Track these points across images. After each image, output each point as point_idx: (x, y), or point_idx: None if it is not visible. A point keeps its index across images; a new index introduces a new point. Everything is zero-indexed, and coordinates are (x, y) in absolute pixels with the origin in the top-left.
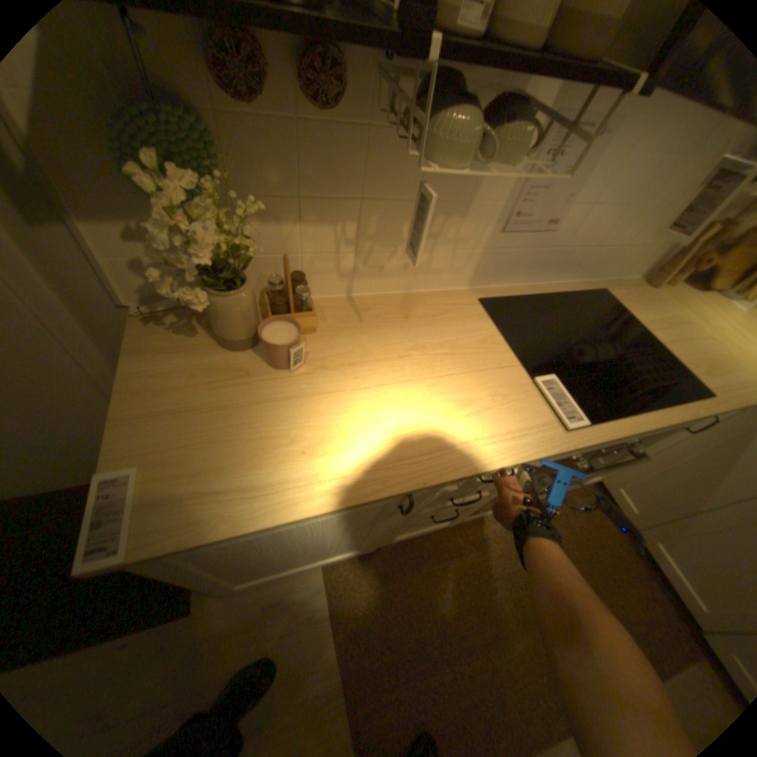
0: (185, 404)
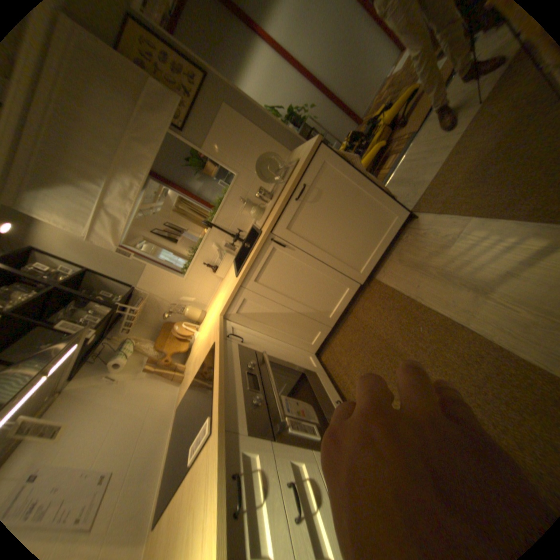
0: None
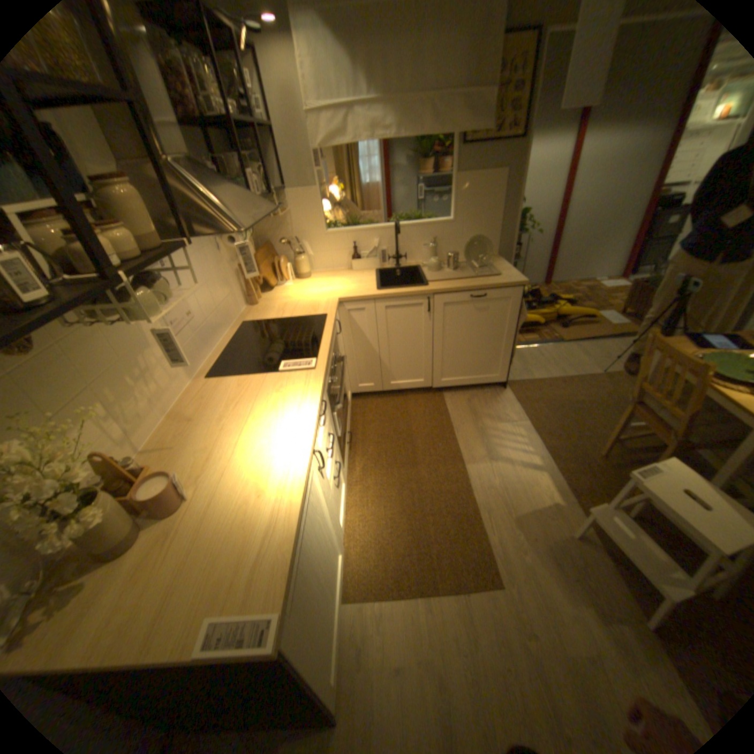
0: (164, 587)
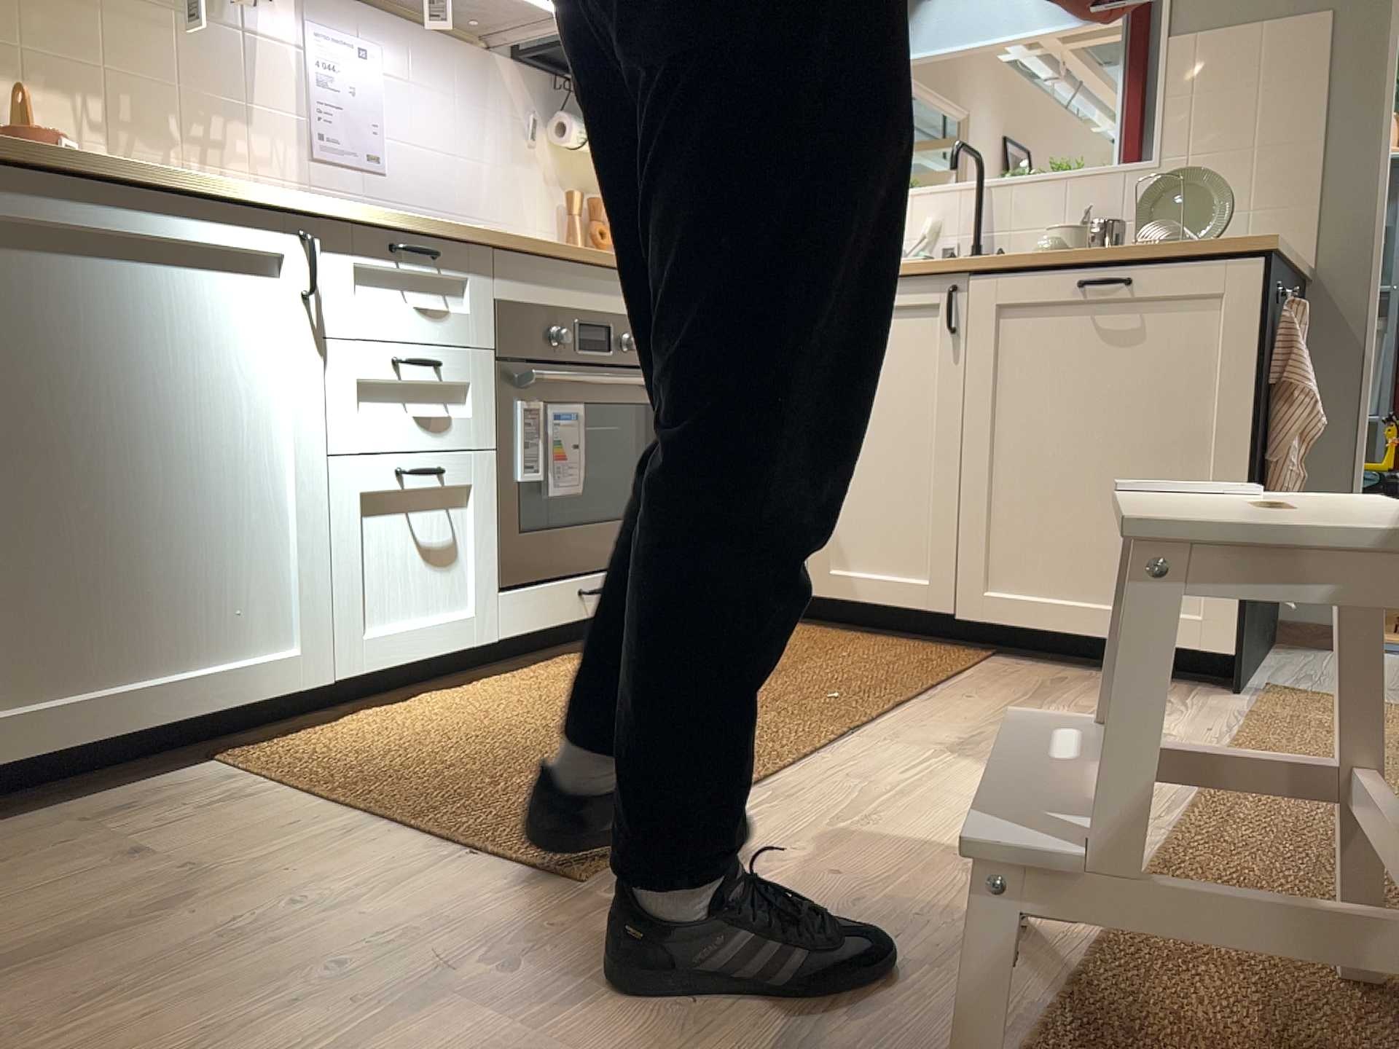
0: None
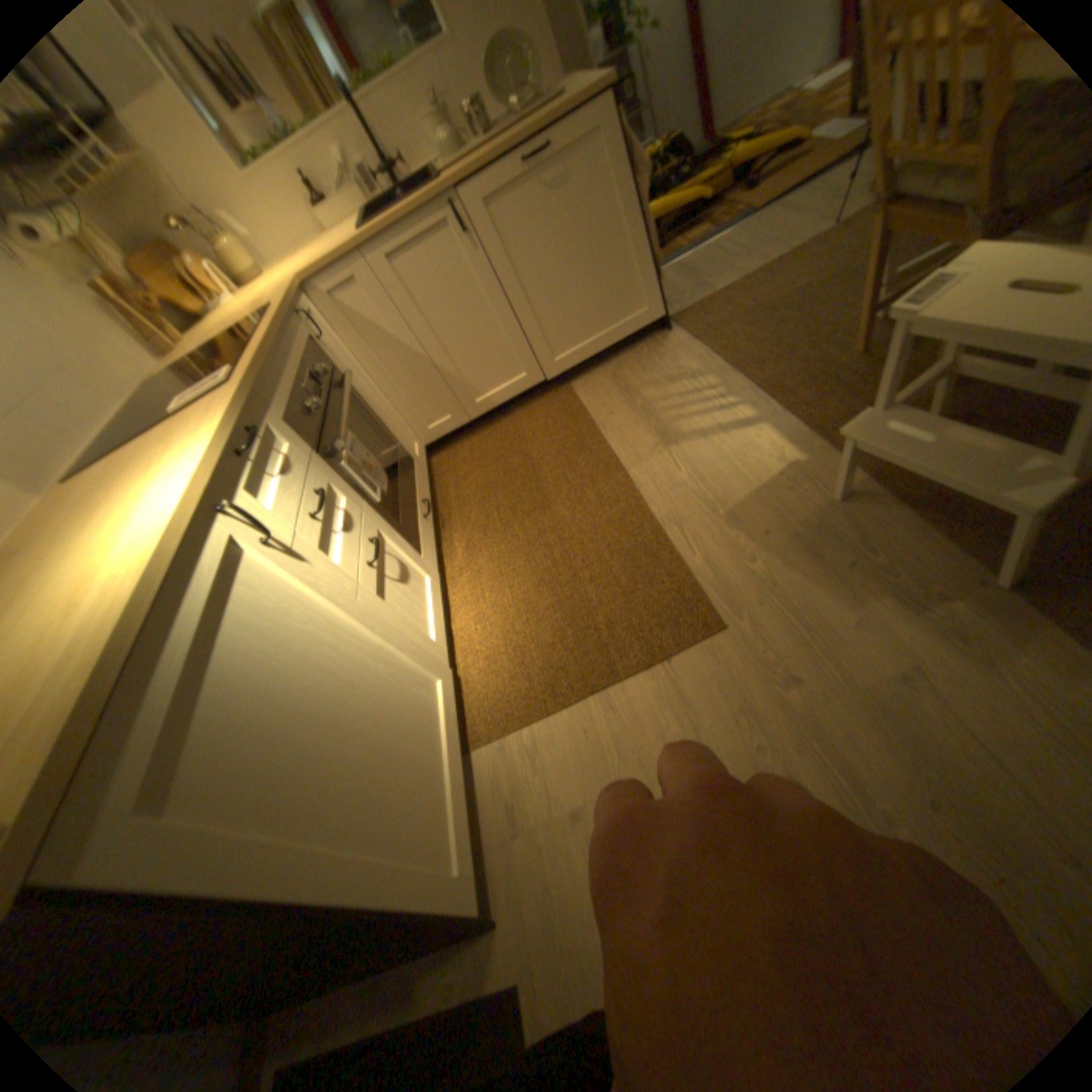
0: None
